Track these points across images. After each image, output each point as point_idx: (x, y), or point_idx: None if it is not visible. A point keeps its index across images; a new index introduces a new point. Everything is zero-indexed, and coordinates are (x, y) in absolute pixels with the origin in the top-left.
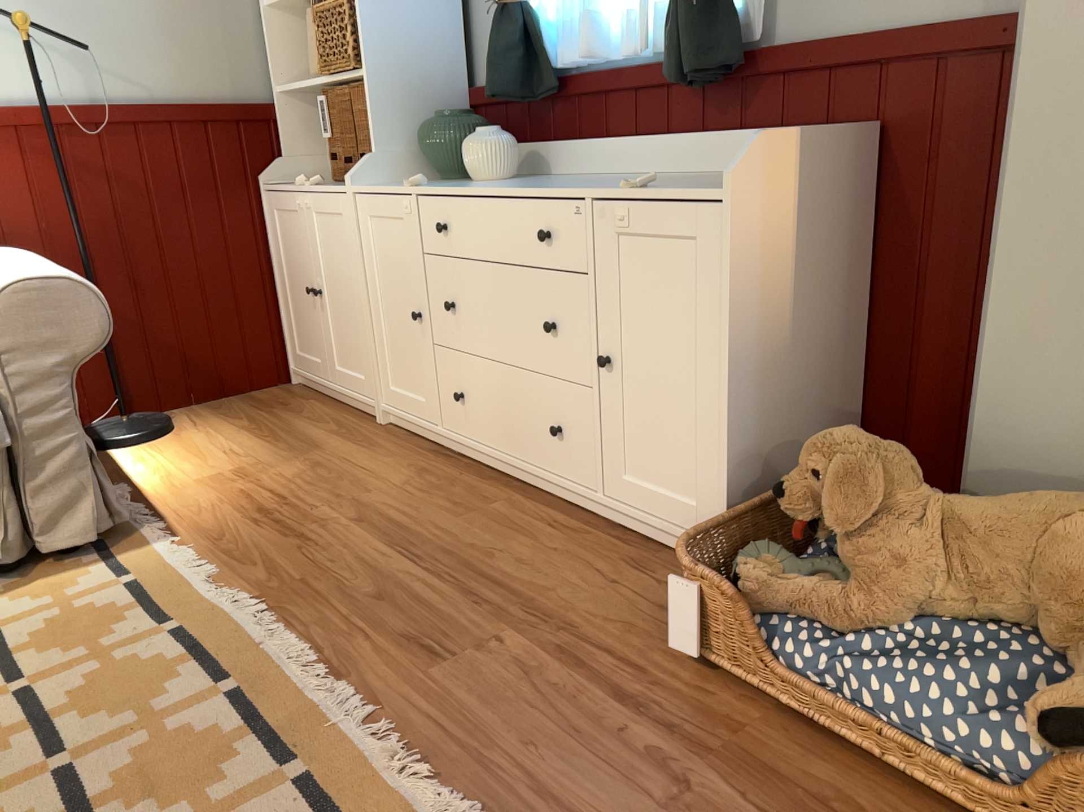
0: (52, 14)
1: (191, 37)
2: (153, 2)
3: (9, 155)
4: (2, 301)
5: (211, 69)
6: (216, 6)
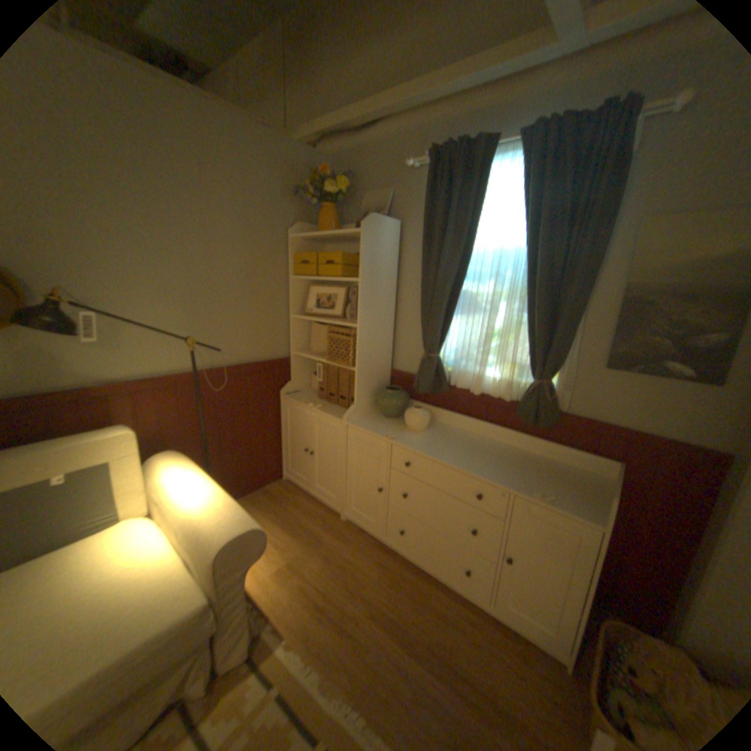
0: (196, 326)
1: (257, 330)
2: (243, 316)
3: (167, 397)
4: (218, 555)
5: (264, 344)
6: (269, 316)
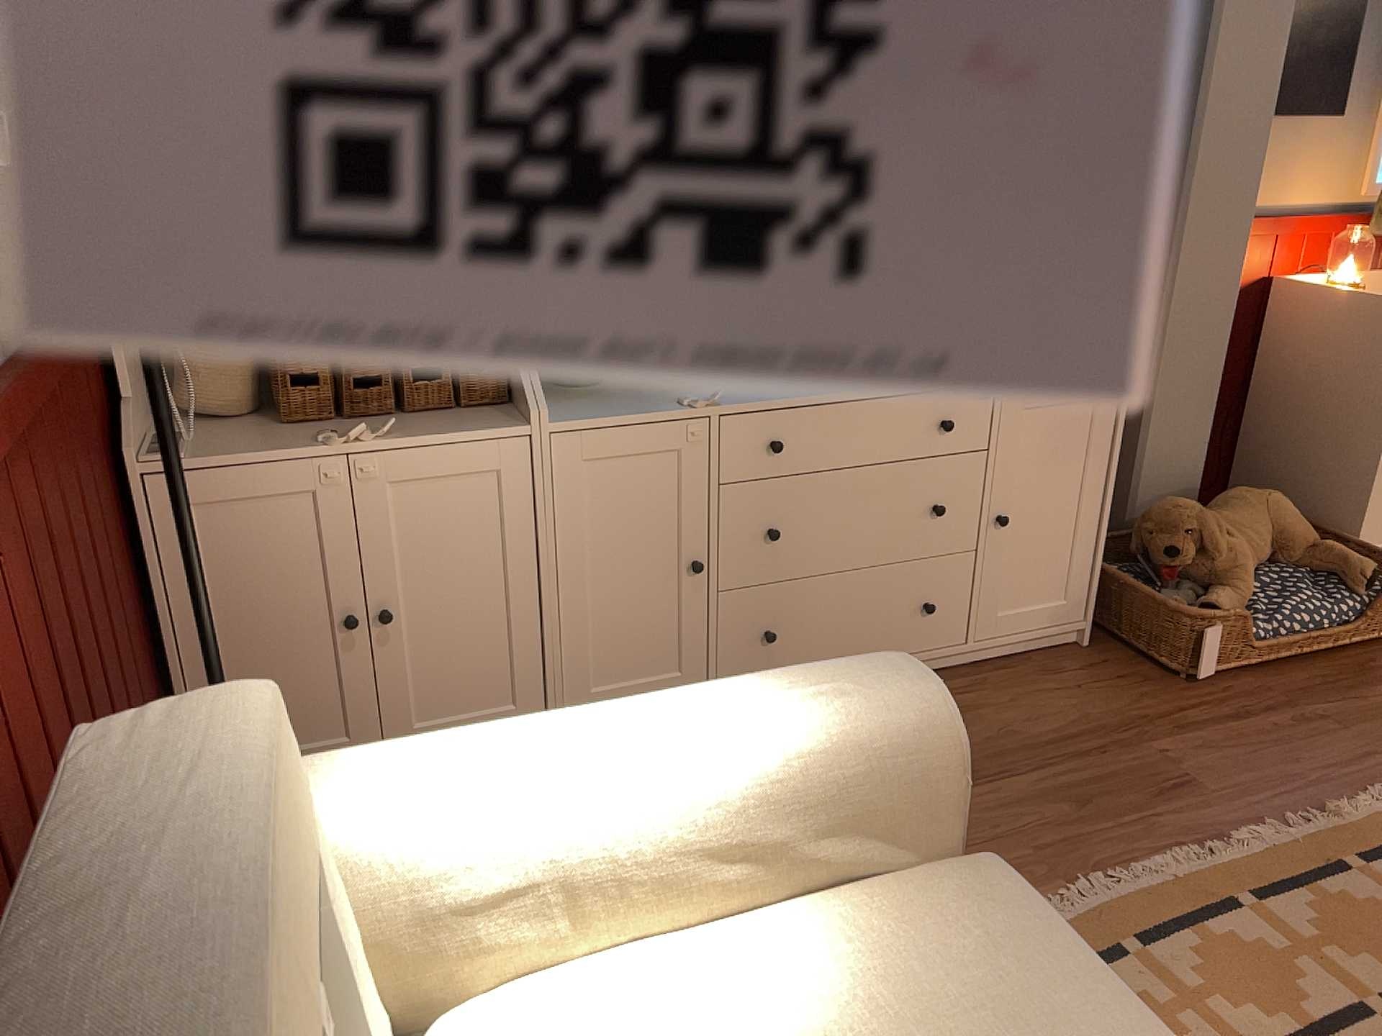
0: None
1: None
2: None
3: None
4: (945, 730)
5: None
6: None
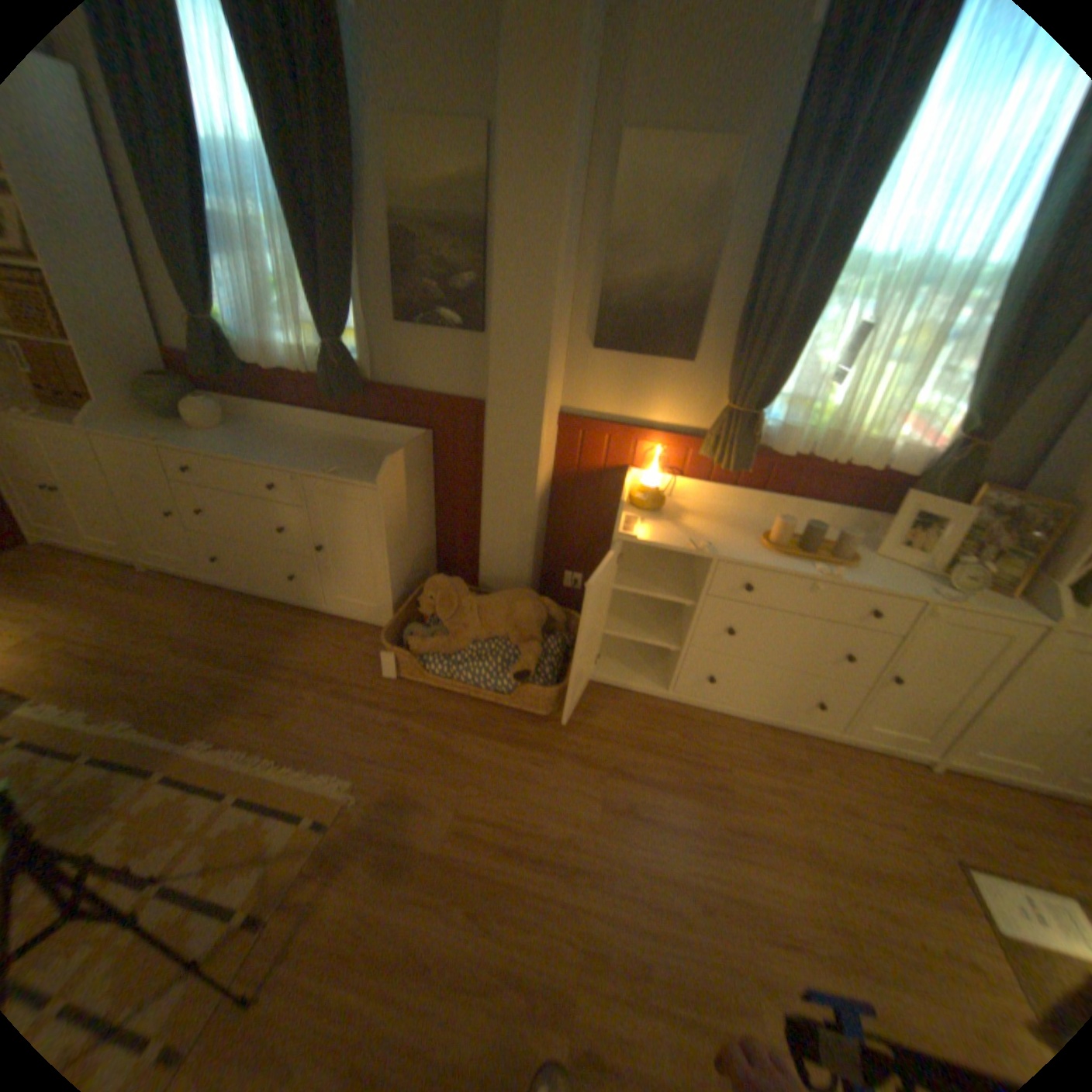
0: None
1: None
2: None
3: None
4: None
5: None
6: None
